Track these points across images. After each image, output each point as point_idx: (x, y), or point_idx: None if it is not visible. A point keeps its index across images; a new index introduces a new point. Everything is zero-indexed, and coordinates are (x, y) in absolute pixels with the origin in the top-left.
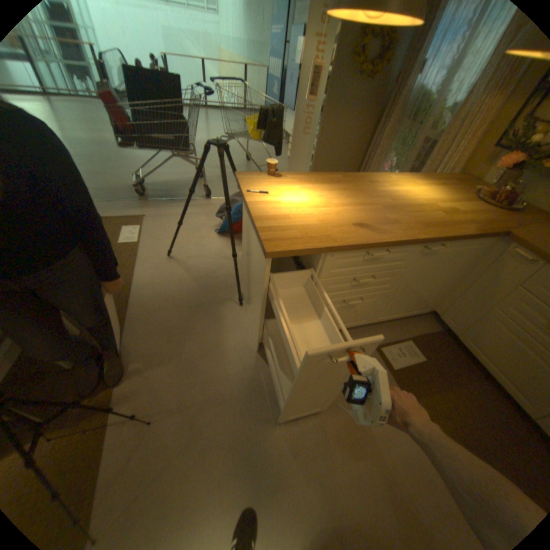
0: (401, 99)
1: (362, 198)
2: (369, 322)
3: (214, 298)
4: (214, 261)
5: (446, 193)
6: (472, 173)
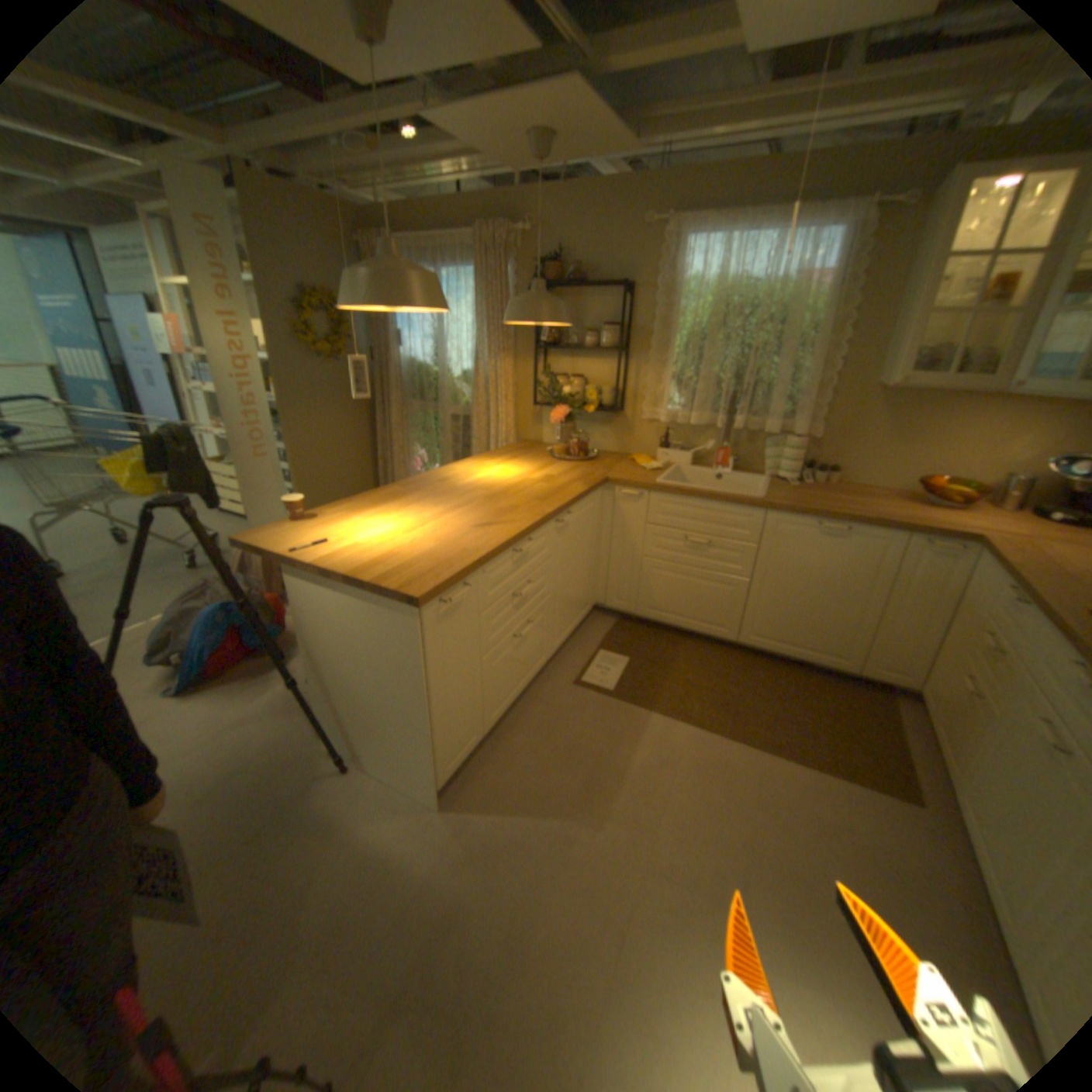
0: (391, 378)
1: (451, 500)
2: (546, 657)
3: (276, 799)
4: (212, 745)
5: (525, 465)
6: (526, 440)
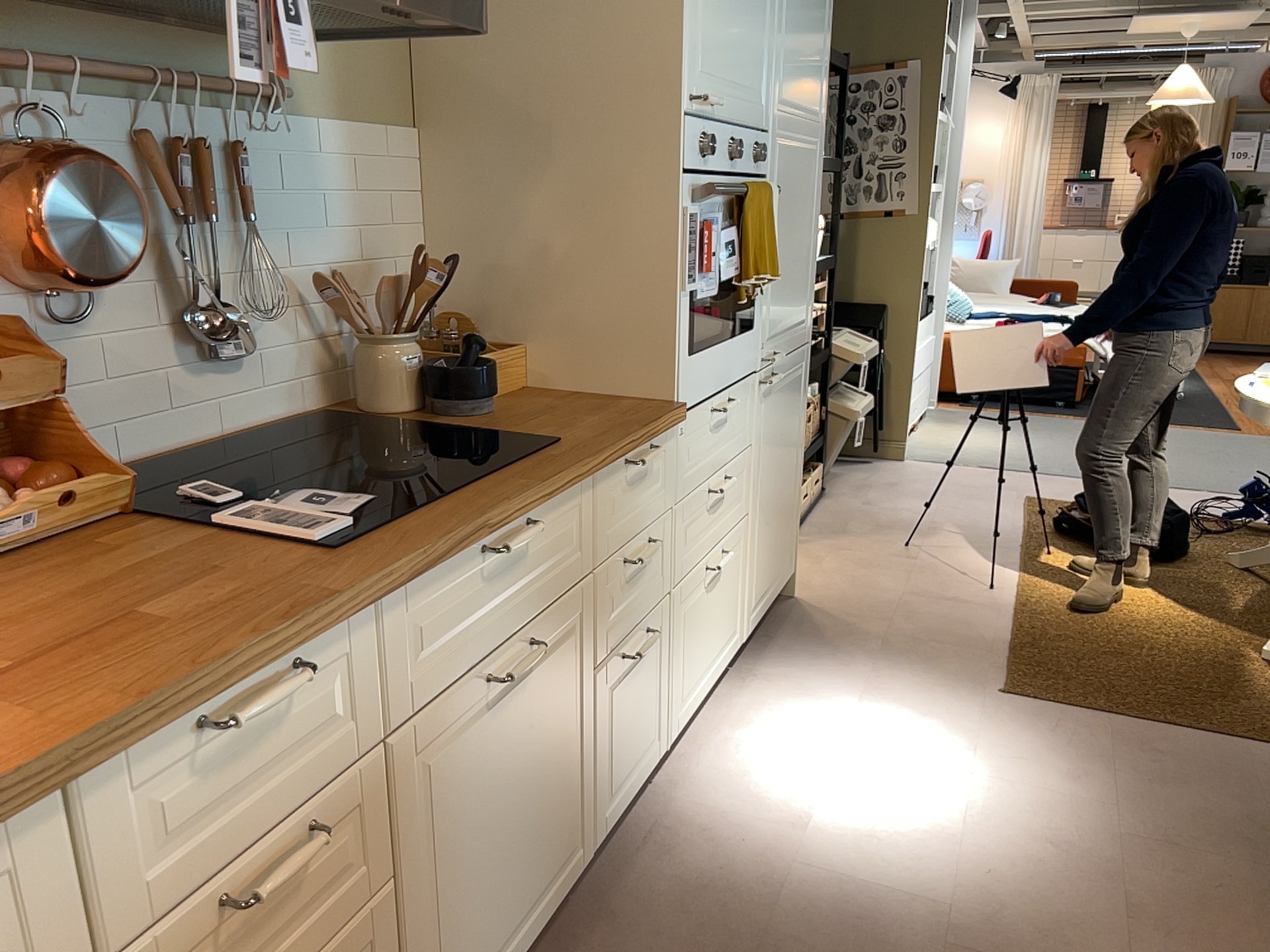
0: None
1: None
2: None
3: None
4: None
5: None
6: None
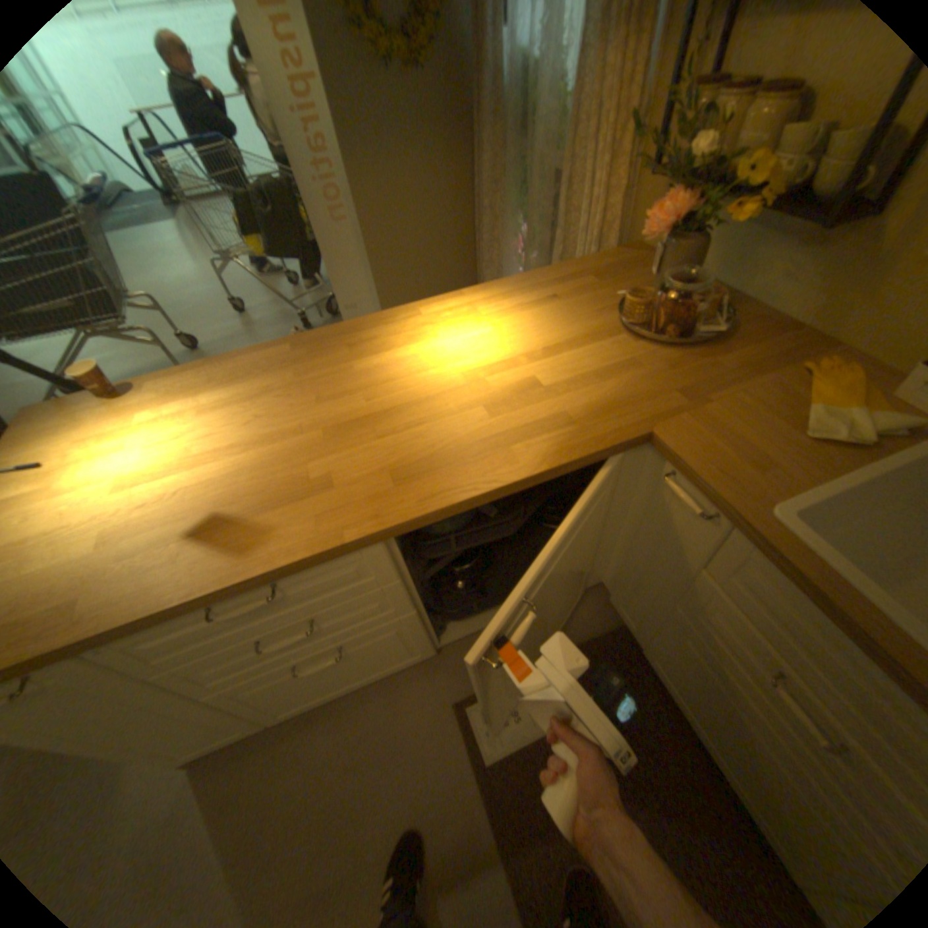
0: (485, 95)
1: (286, 413)
2: (429, 656)
3: None
4: None
5: (537, 331)
6: (645, 240)
